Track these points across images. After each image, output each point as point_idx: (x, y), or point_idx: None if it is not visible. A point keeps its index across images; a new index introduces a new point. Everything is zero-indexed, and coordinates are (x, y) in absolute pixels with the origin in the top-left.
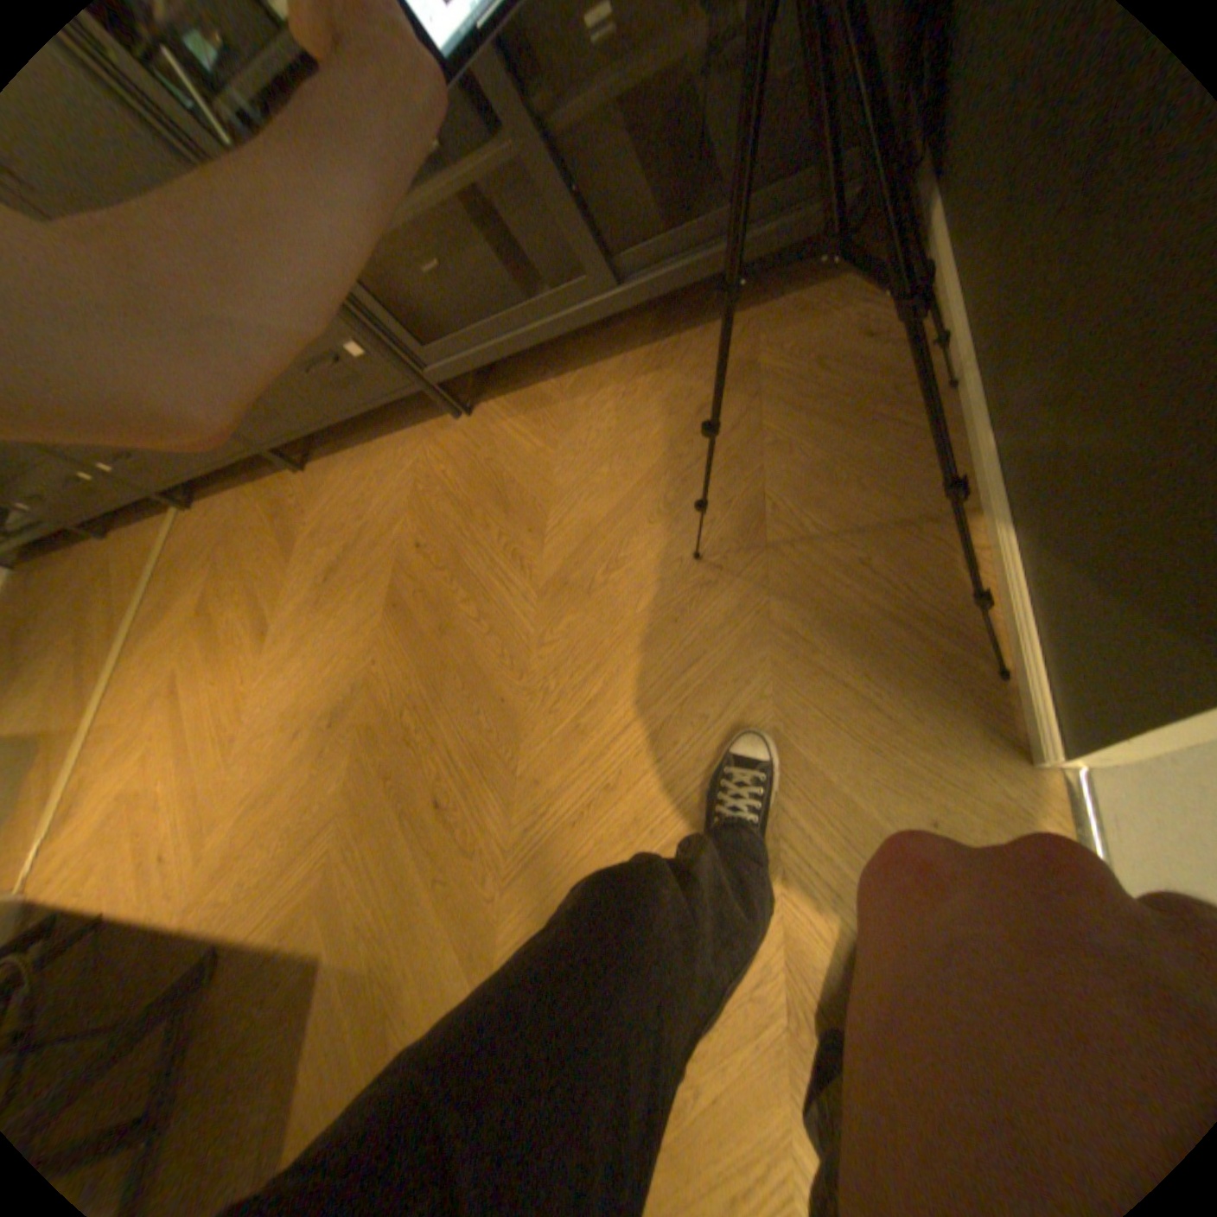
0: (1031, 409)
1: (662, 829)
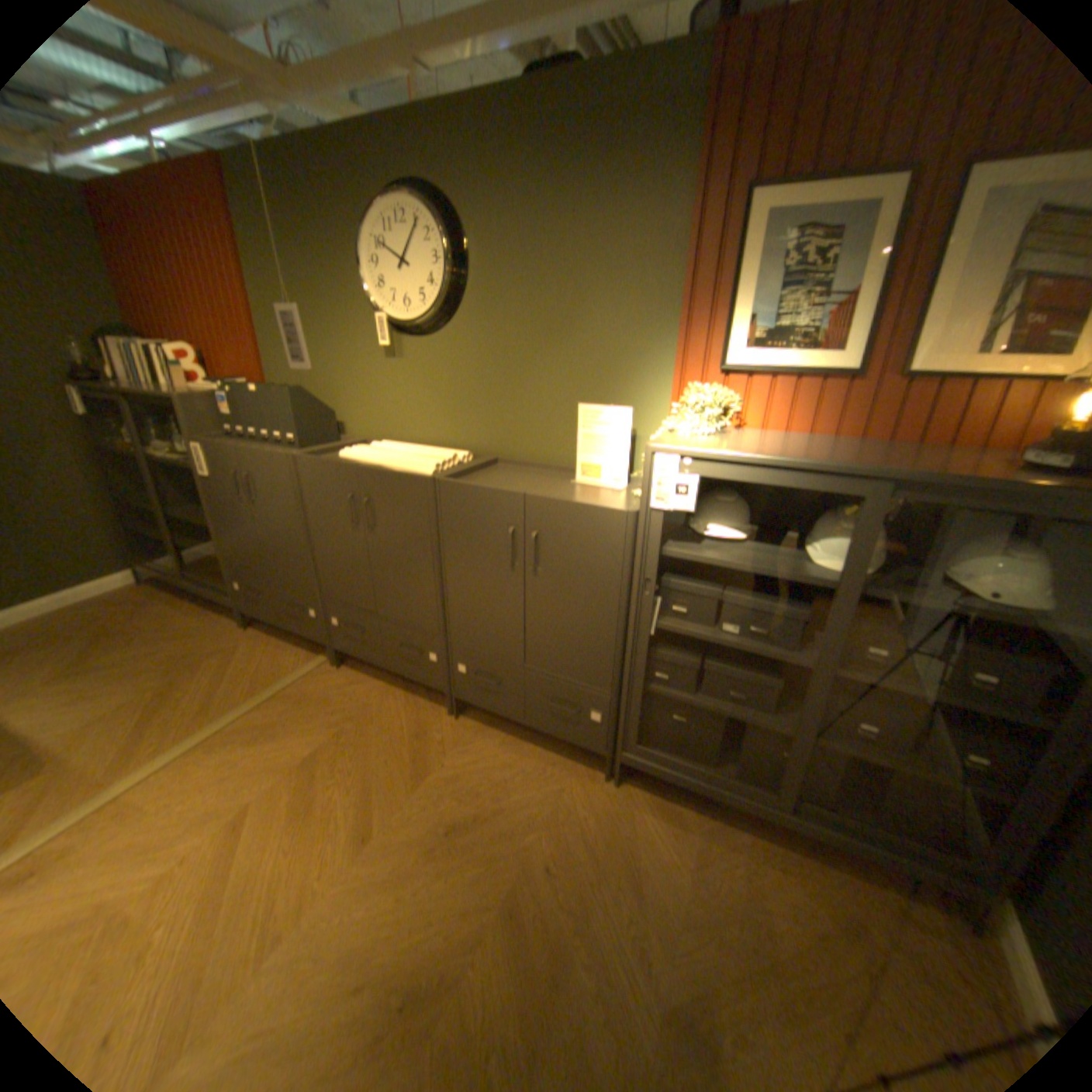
0: None
1: None
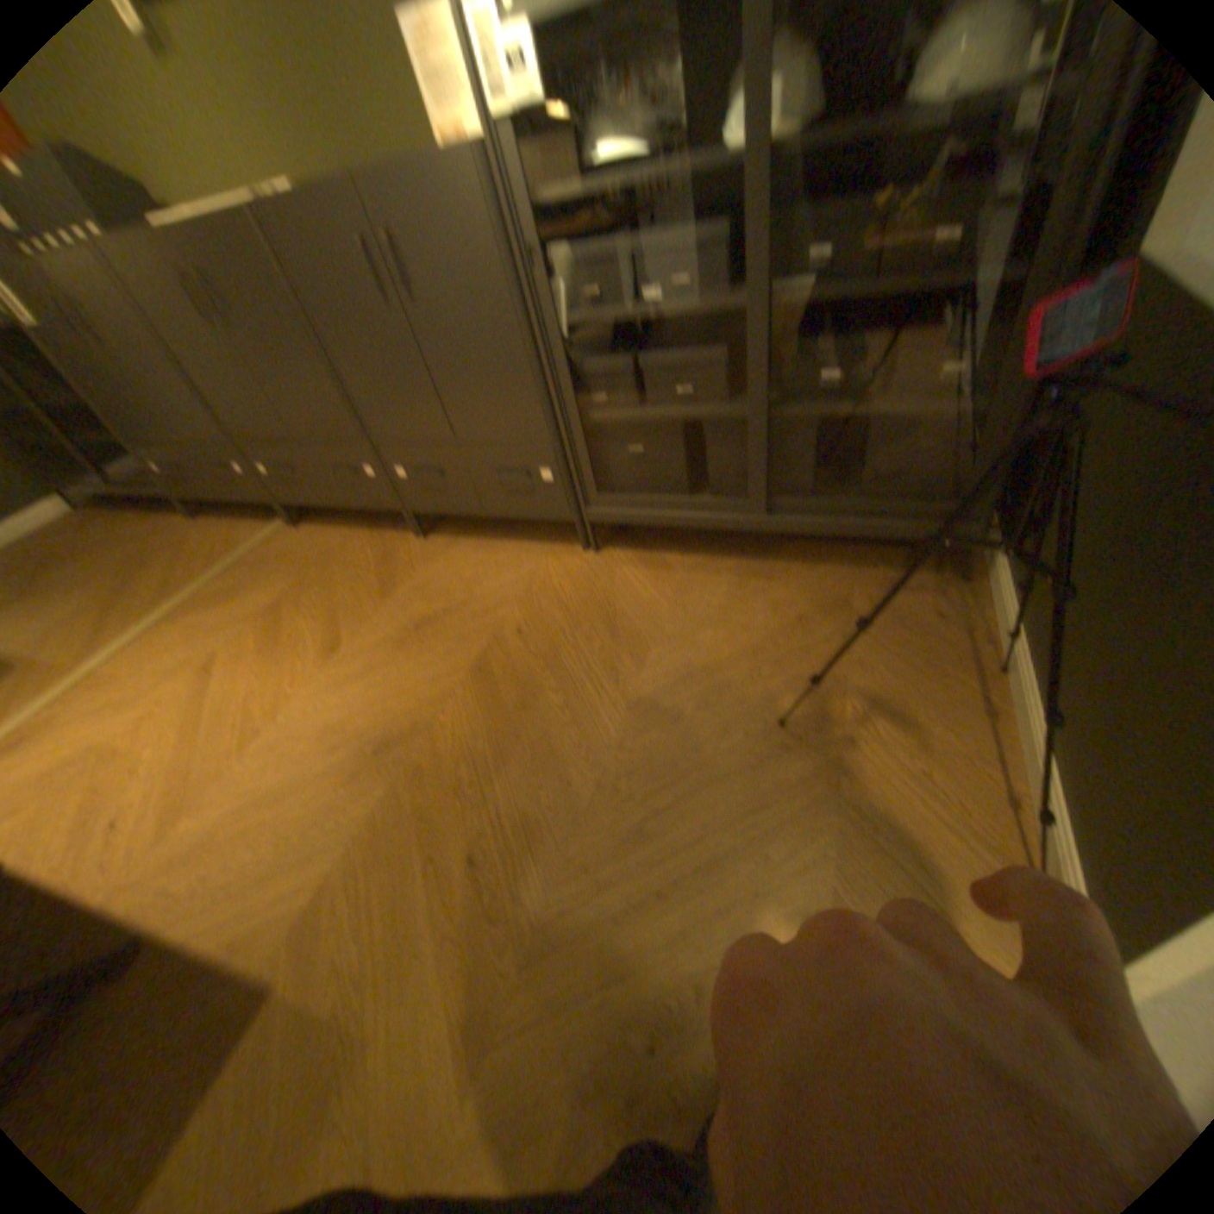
0: (1087, 694)
1: (708, 951)
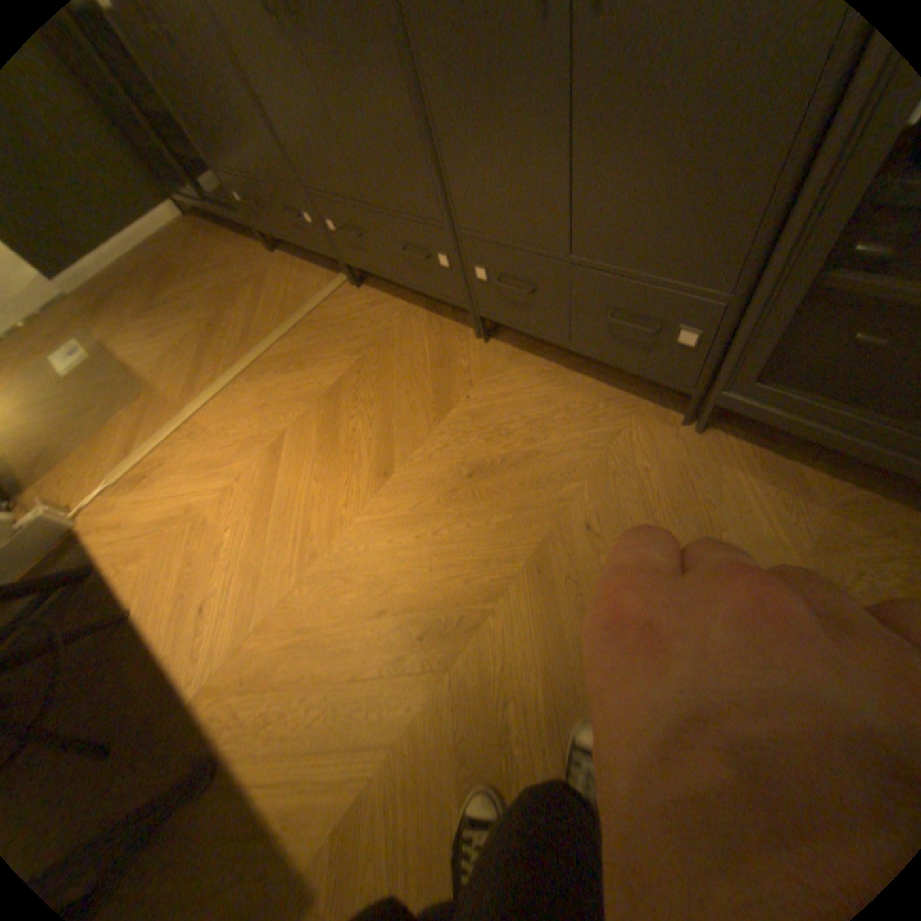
0: None
1: None
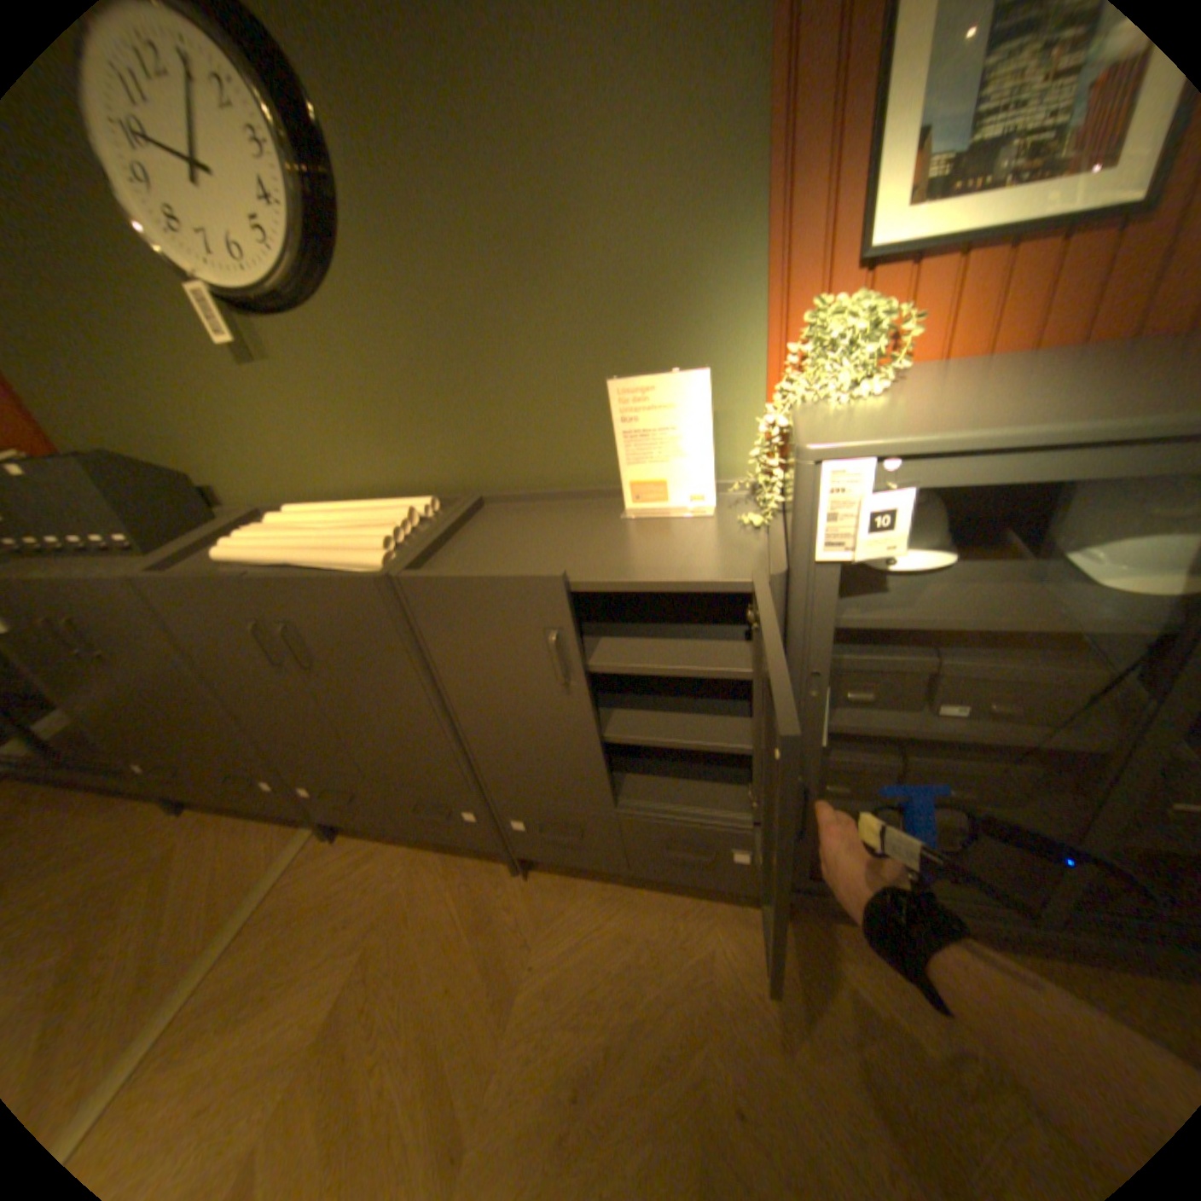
0: None
1: None
